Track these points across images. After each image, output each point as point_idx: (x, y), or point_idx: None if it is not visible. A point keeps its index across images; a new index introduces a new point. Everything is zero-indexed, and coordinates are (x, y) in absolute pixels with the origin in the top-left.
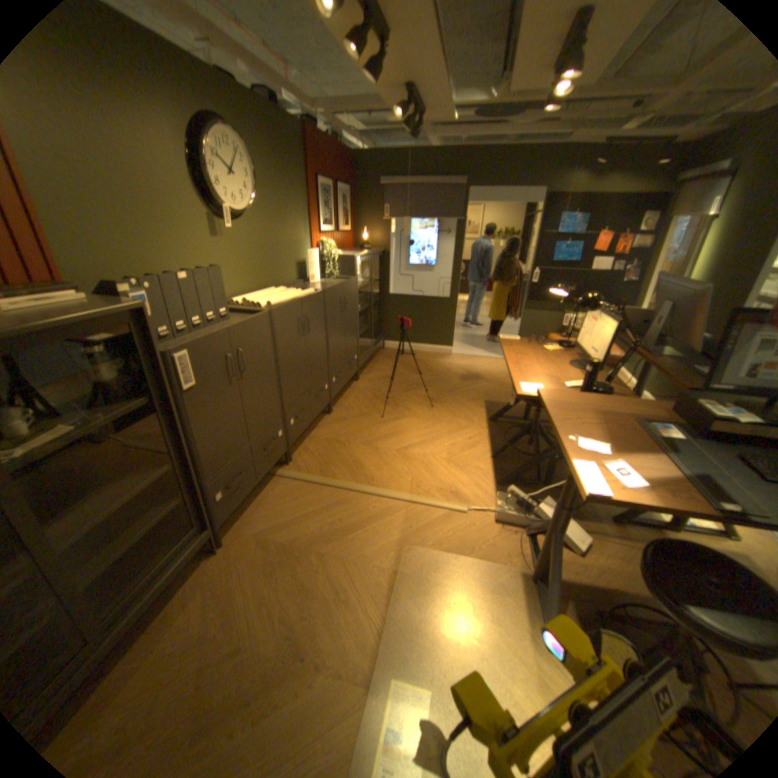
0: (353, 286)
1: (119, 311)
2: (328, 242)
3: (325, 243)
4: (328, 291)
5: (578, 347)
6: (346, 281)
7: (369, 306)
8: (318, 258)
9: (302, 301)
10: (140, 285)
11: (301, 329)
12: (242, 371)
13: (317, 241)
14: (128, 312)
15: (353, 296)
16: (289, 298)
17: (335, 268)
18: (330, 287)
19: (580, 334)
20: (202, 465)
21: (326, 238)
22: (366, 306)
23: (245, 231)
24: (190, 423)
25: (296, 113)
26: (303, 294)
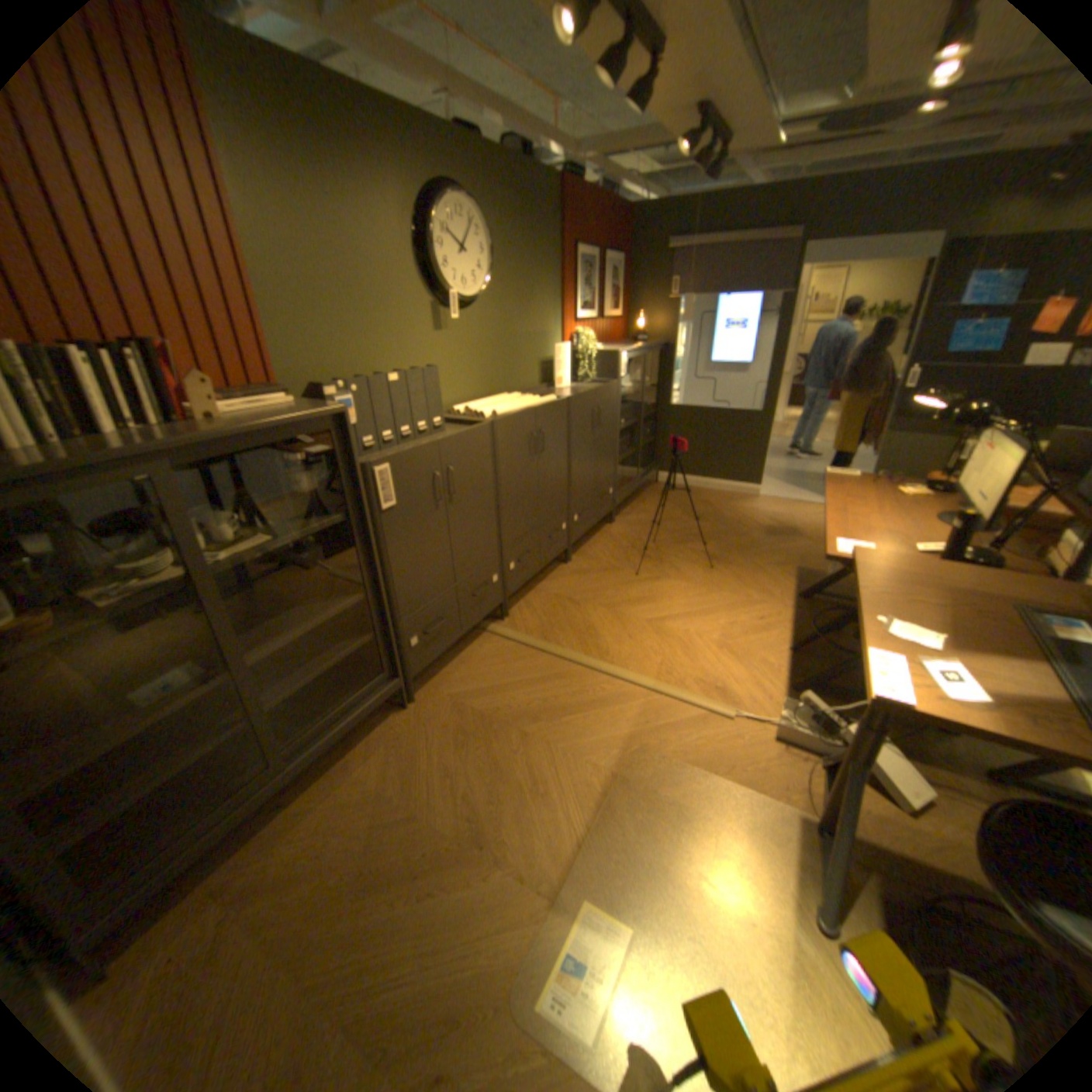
0: (613, 393)
1: (322, 417)
2: (585, 334)
3: (581, 335)
4: (575, 399)
5: (959, 491)
6: (603, 386)
7: (637, 422)
8: (569, 356)
9: (537, 412)
10: (347, 390)
11: (533, 448)
12: (452, 495)
13: (571, 333)
14: (330, 418)
15: (612, 407)
16: (520, 408)
17: (591, 370)
18: (578, 394)
19: (965, 471)
20: (397, 602)
21: (583, 329)
22: (633, 422)
23: (476, 323)
24: (388, 549)
25: (556, 165)
26: (541, 403)
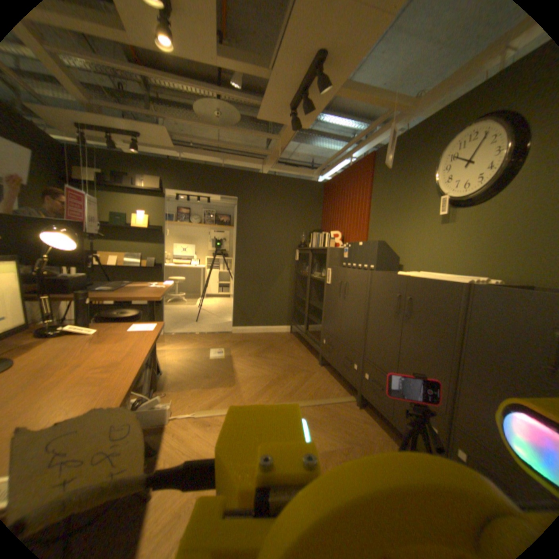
0: None
1: (328, 249)
2: None
3: None
4: (483, 289)
5: None
6: None
7: None
8: None
9: (408, 279)
10: (348, 245)
11: (399, 306)
12: (345, 295)
13: None
14: (328, 250)
15: None
16: (417, 276)
17: None
18: (503, 287)
19: None
20: (324, 319)
21: None
22: None
23: (491, 213)
24: (326, 297)
25: None
26: (442, 279)
